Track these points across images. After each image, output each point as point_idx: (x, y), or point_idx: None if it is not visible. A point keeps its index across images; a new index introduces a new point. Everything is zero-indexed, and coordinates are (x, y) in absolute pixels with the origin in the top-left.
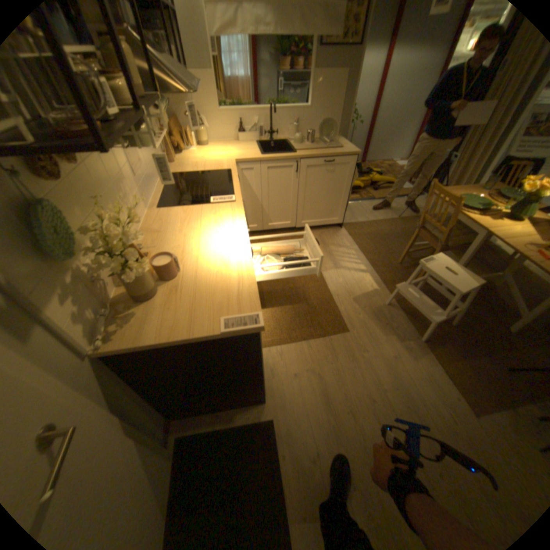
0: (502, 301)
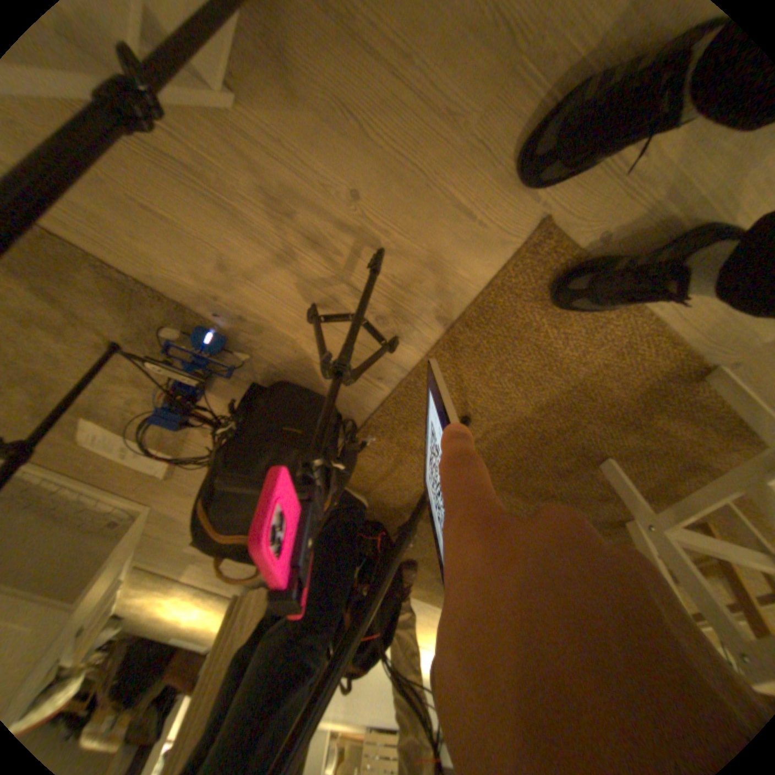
0: None
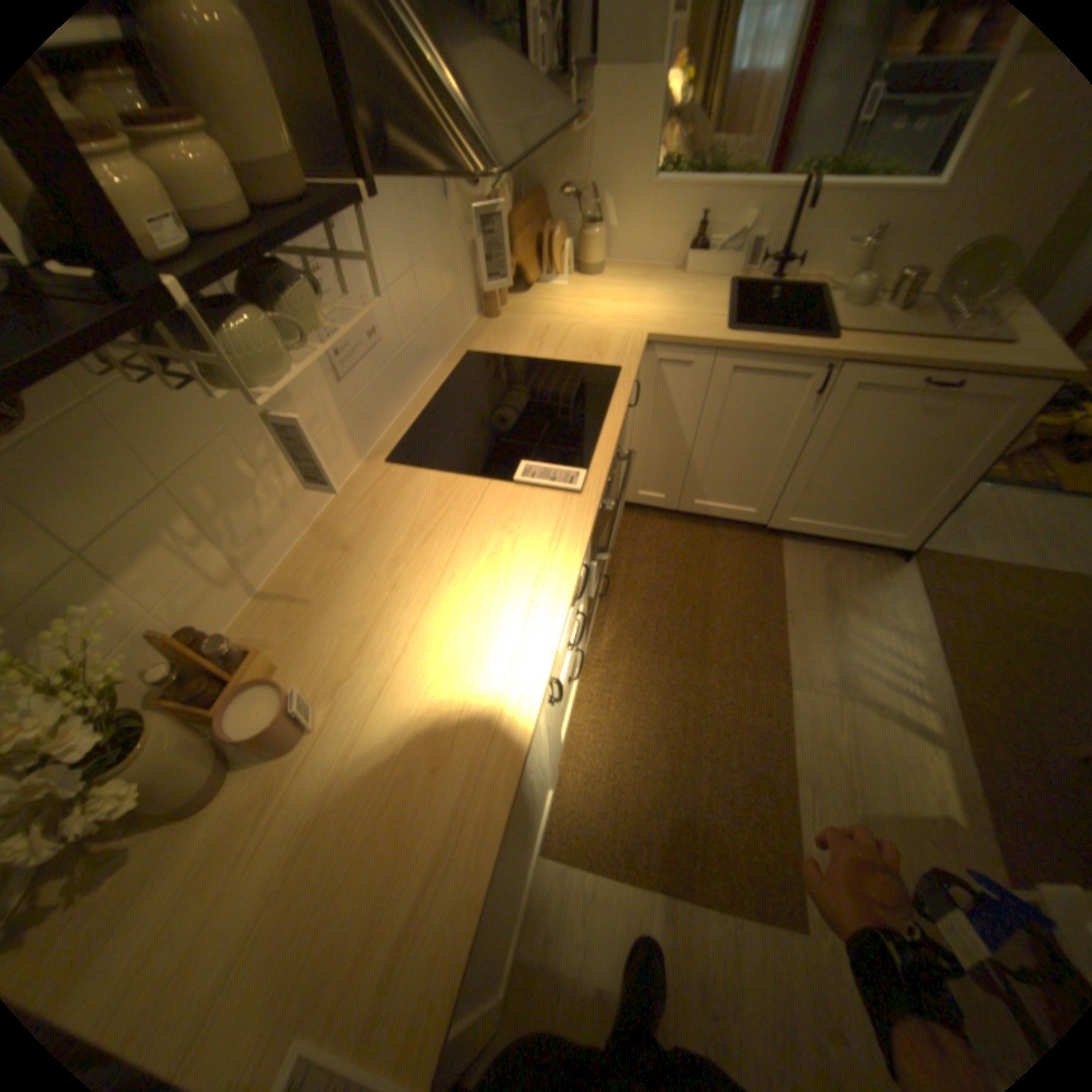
0: None
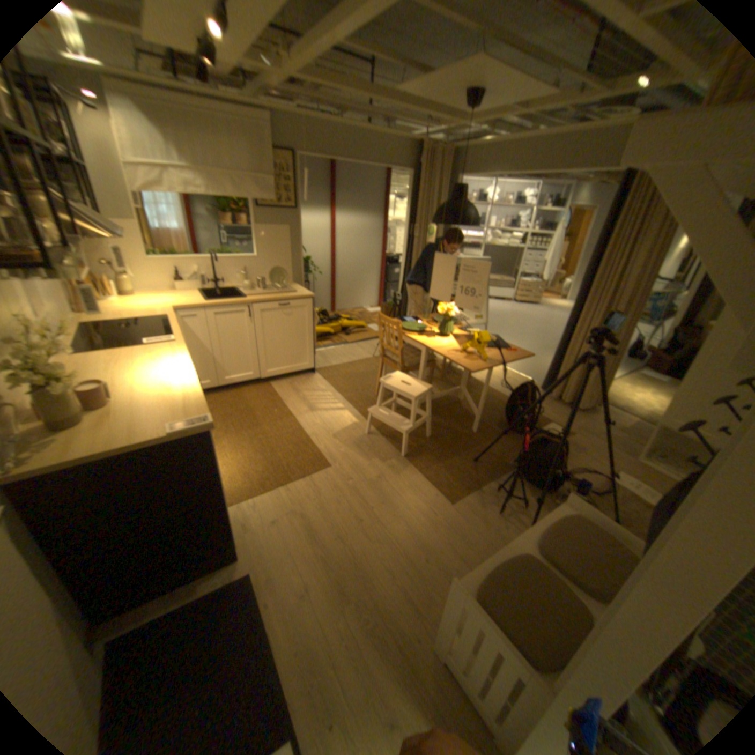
0: (465, 410)
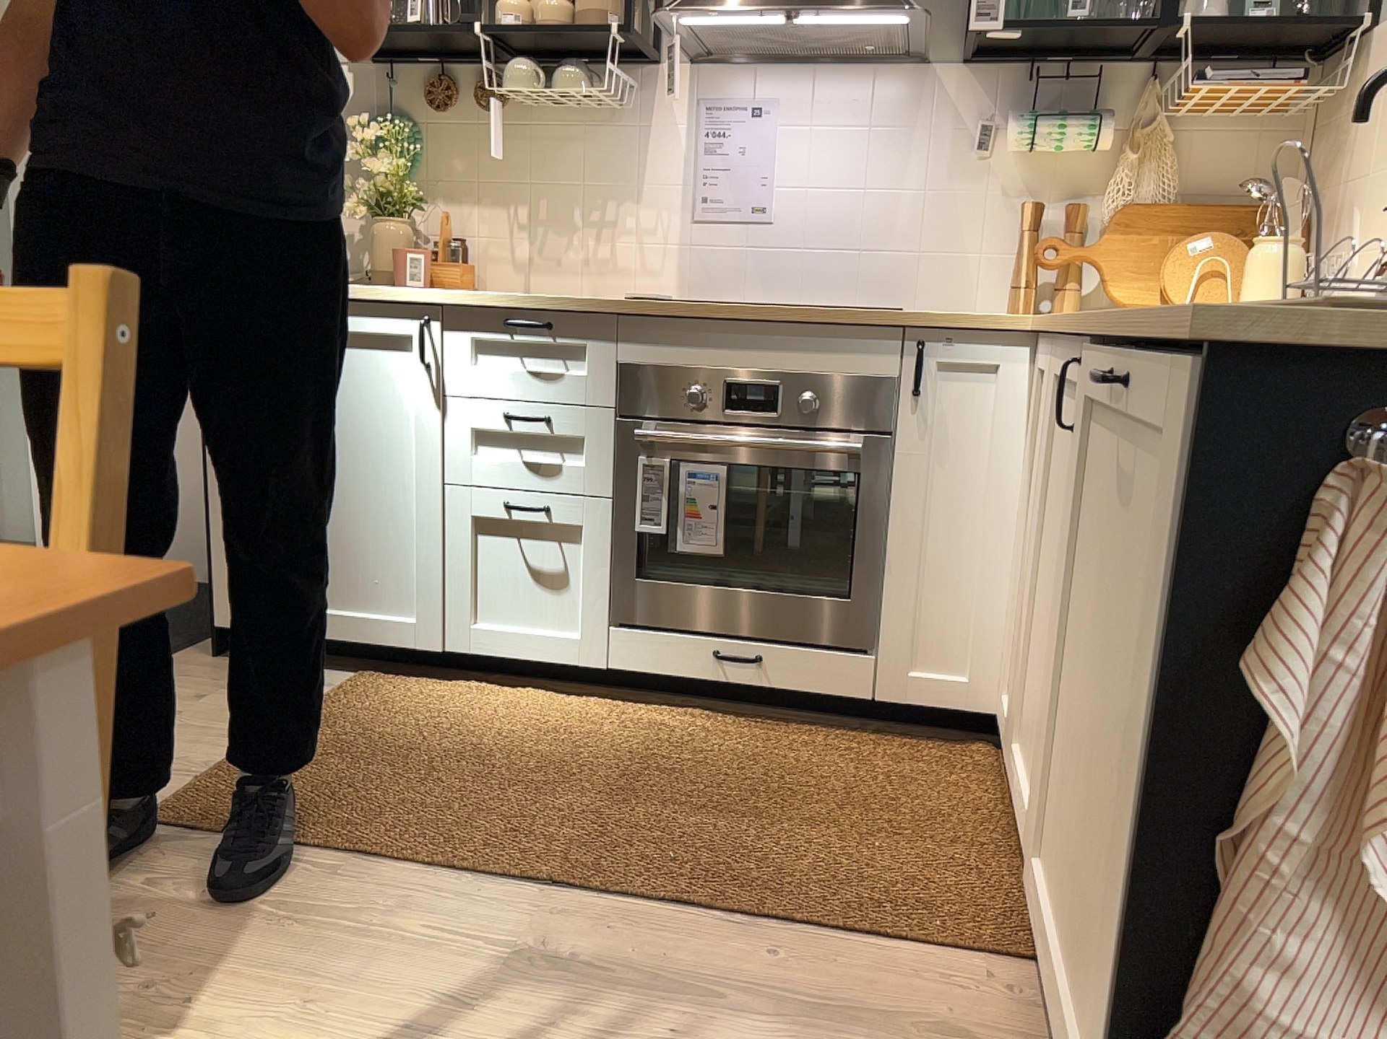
0: None
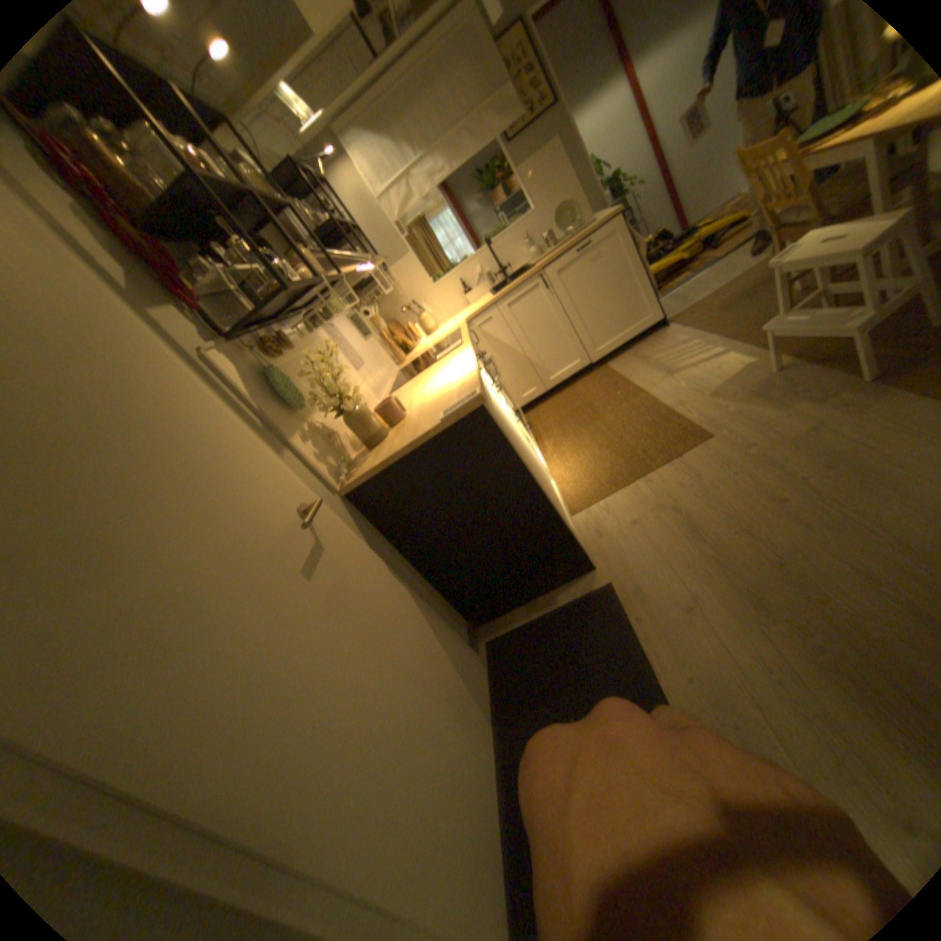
0: None
